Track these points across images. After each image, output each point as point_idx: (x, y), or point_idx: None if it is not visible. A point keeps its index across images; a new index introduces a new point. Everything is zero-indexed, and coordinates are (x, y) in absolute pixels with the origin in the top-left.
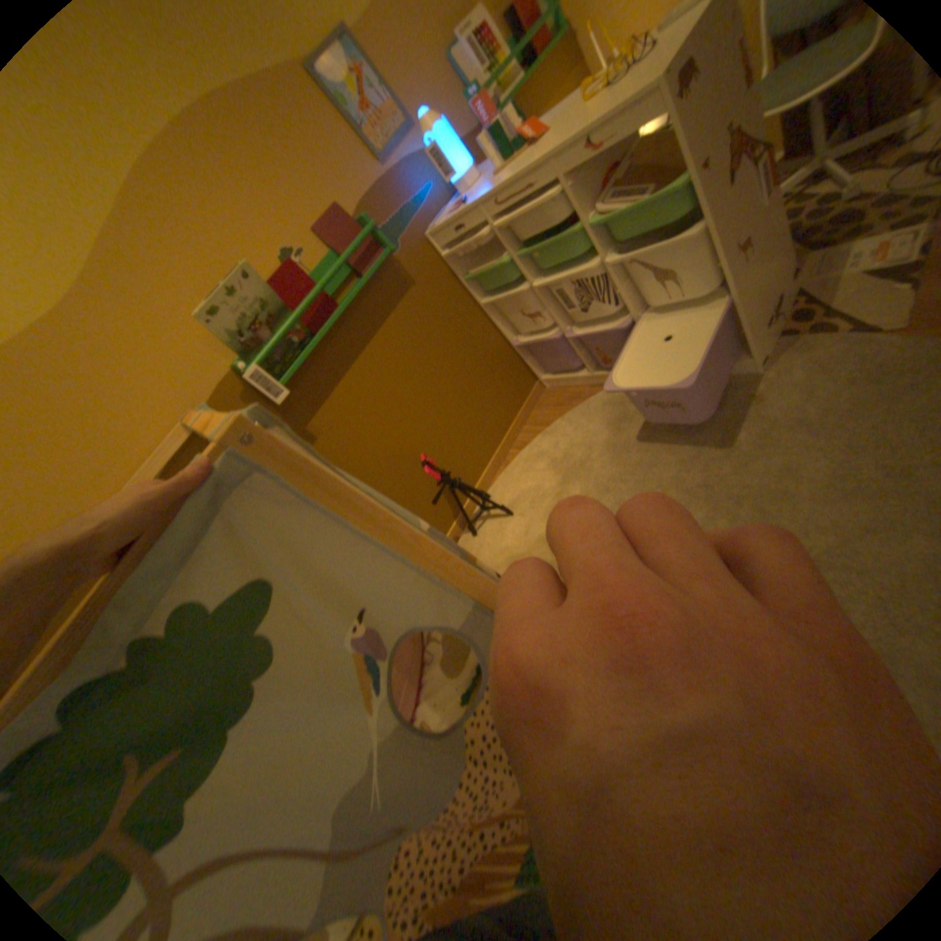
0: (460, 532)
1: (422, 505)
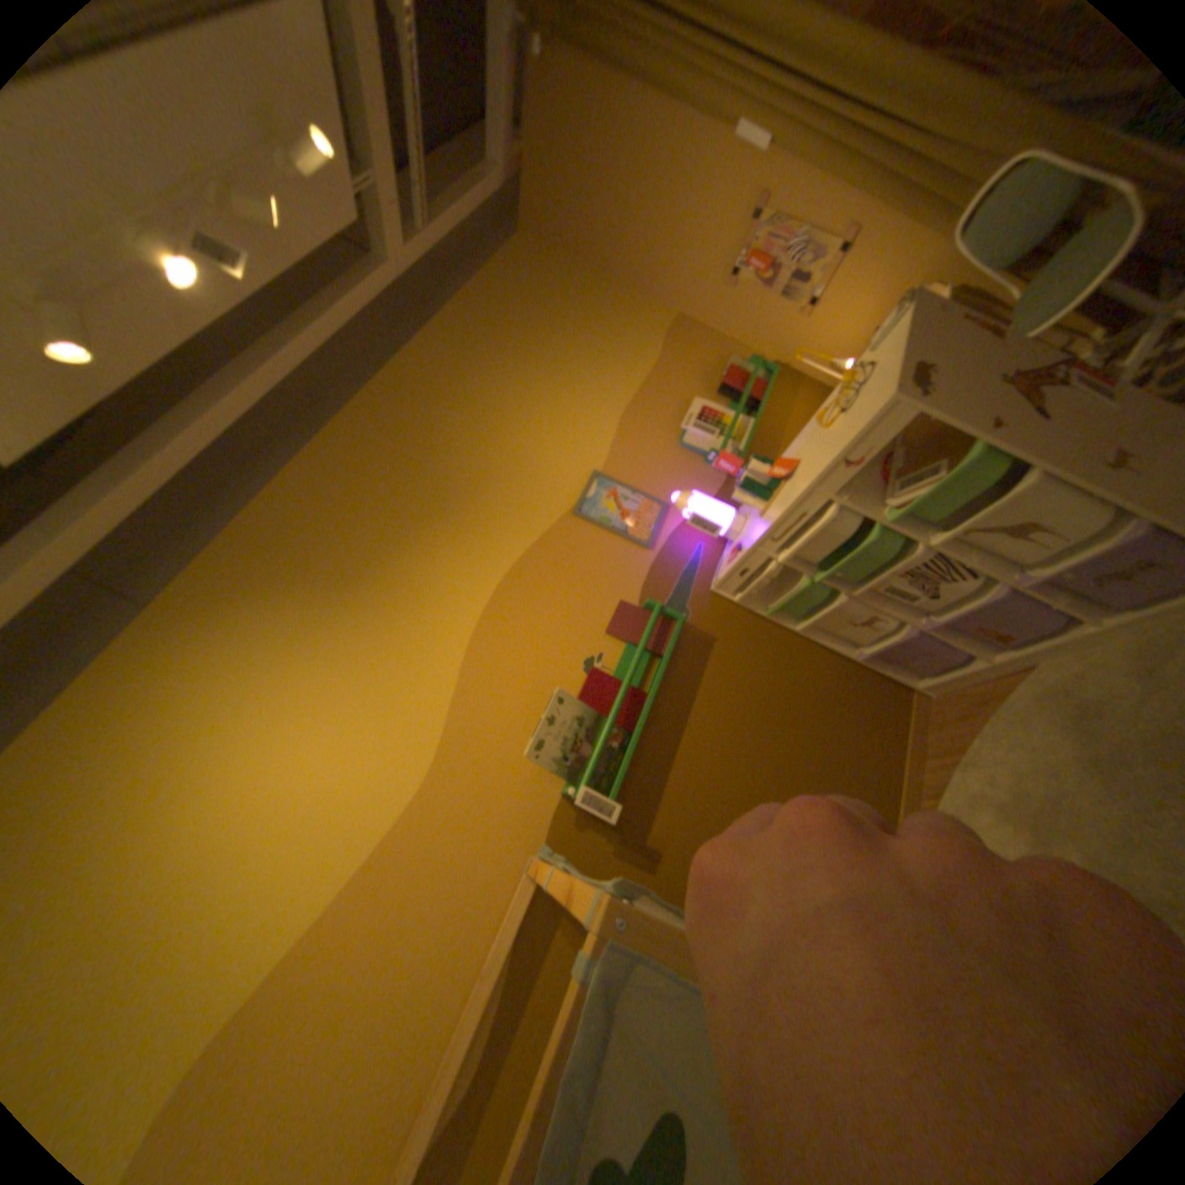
0: None
1: None
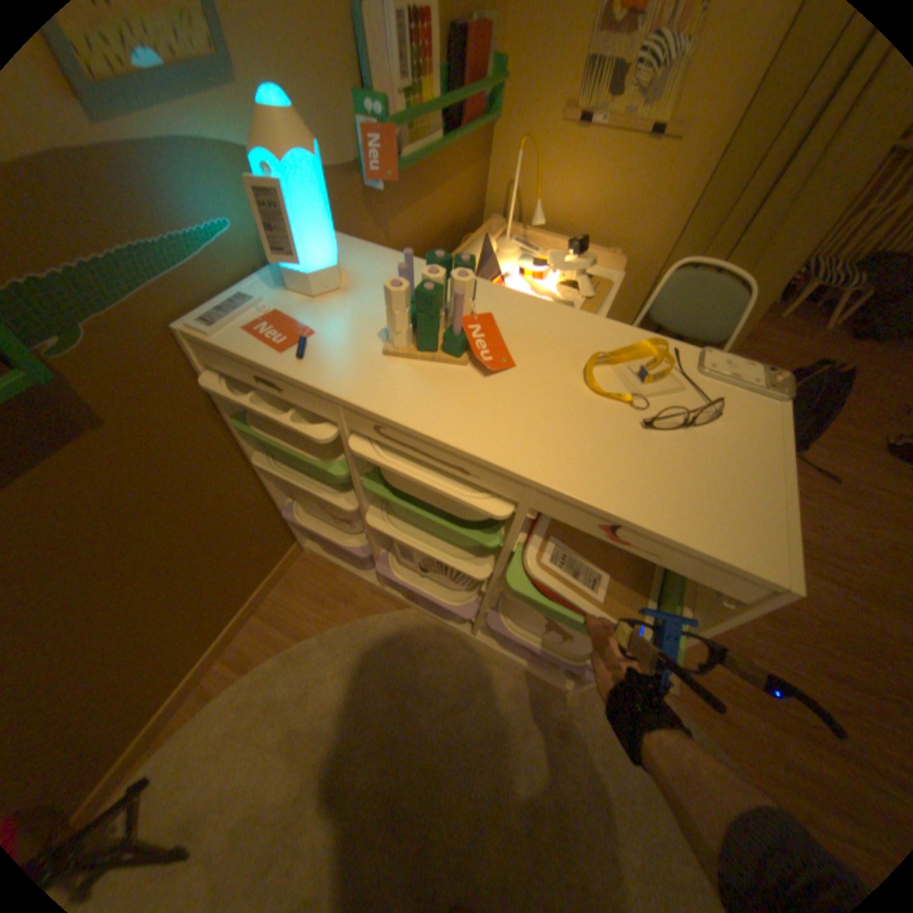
0: None
1: None
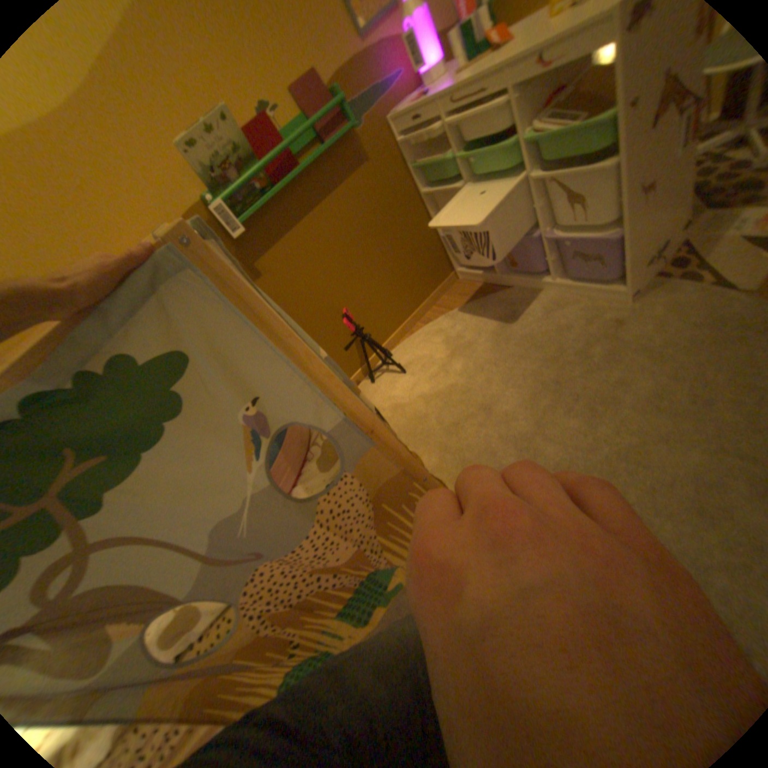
0: (362, 378)
1: (337, 349)
